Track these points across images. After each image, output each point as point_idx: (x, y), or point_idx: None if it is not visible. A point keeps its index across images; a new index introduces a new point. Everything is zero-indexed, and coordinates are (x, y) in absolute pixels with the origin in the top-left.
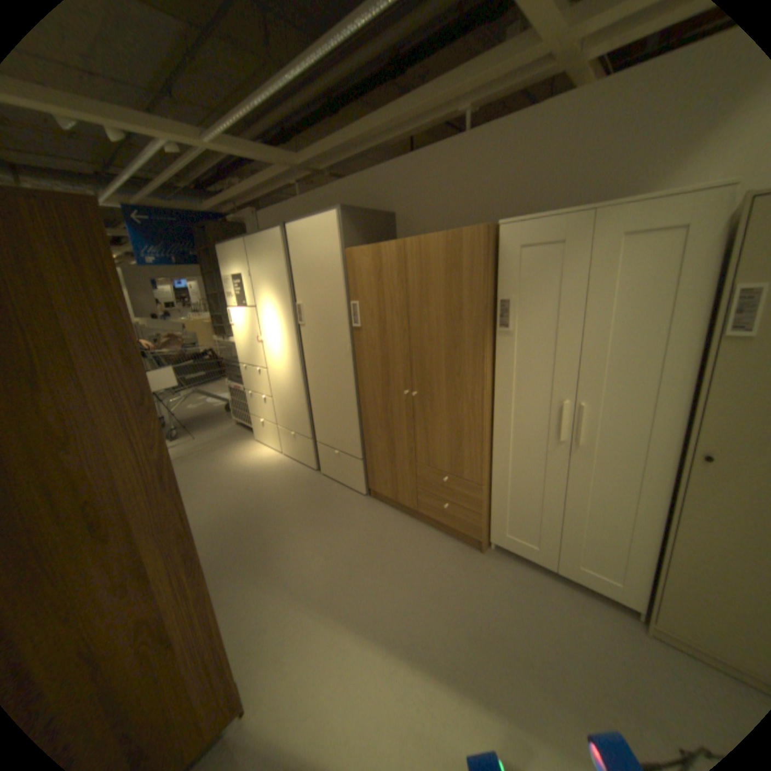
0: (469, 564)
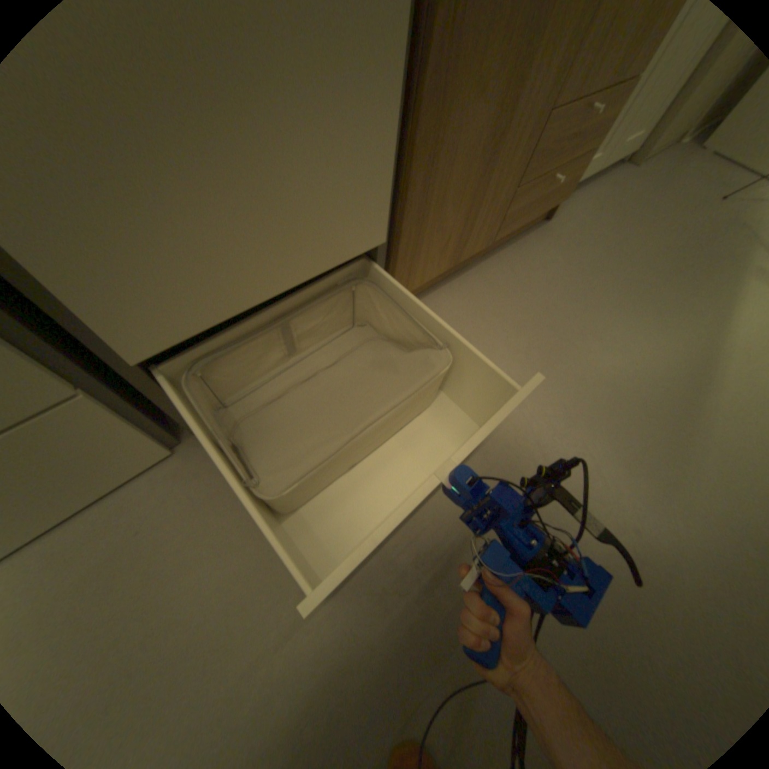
0: (569, 238)
